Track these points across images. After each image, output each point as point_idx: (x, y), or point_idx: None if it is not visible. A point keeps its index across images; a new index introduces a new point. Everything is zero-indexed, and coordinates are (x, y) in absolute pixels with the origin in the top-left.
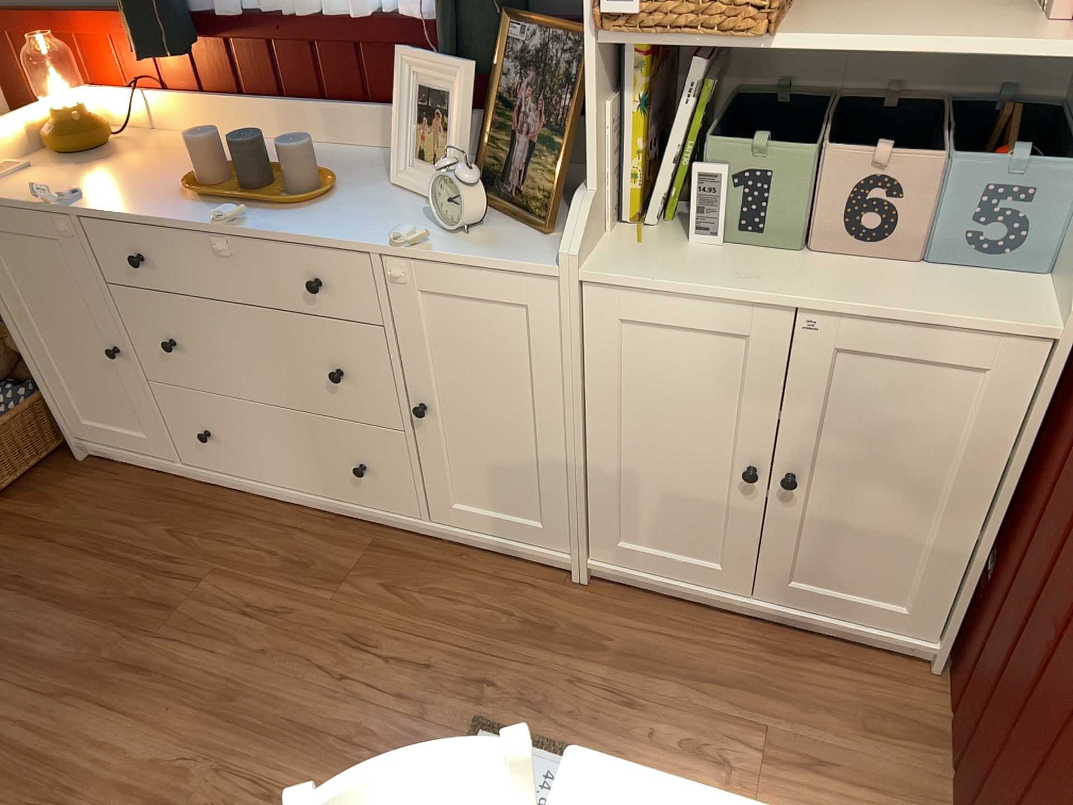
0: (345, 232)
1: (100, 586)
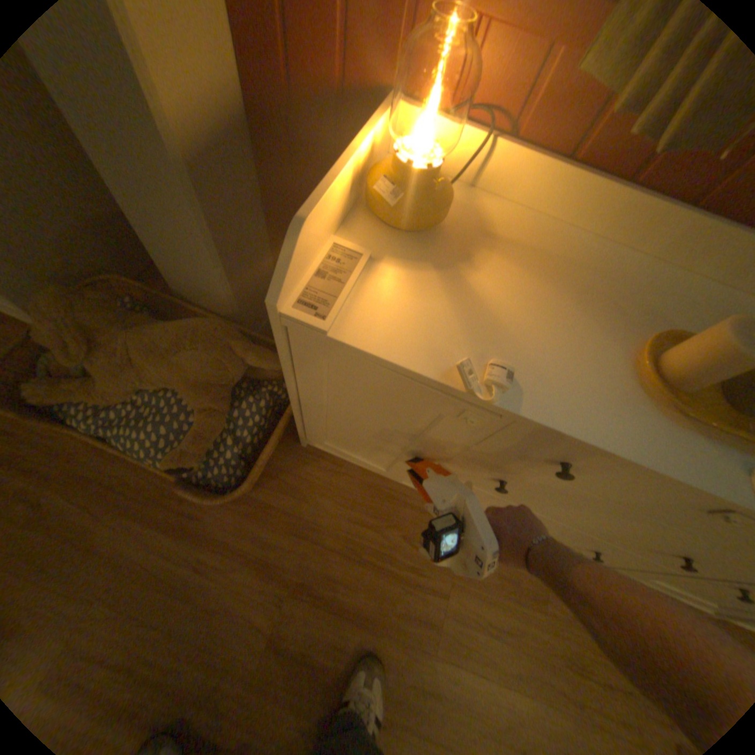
0: None
1: (368, 605)
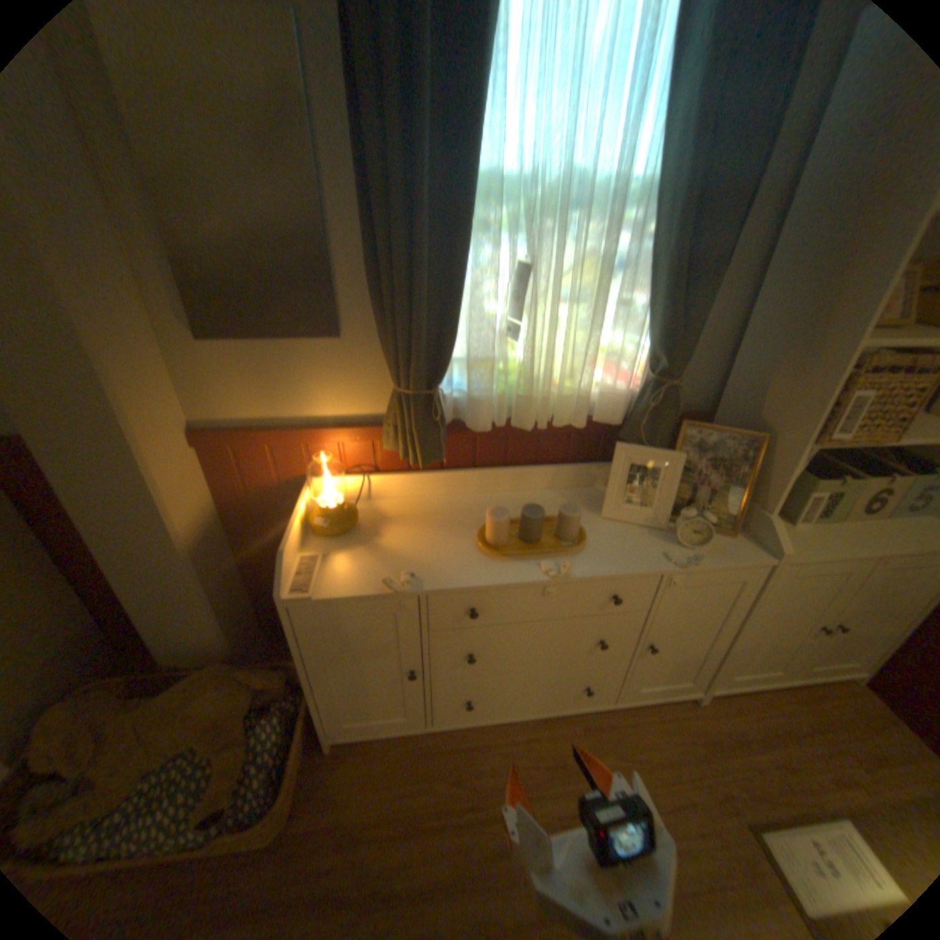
0: (634, 563)
1: (442, 871)
